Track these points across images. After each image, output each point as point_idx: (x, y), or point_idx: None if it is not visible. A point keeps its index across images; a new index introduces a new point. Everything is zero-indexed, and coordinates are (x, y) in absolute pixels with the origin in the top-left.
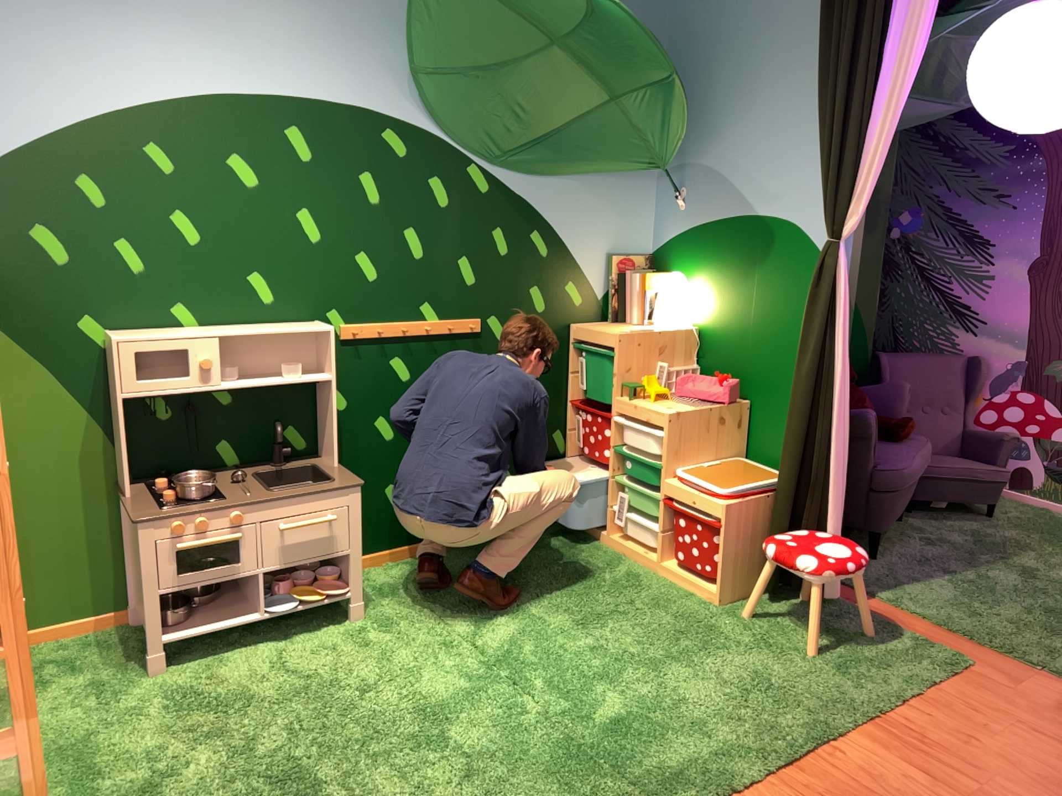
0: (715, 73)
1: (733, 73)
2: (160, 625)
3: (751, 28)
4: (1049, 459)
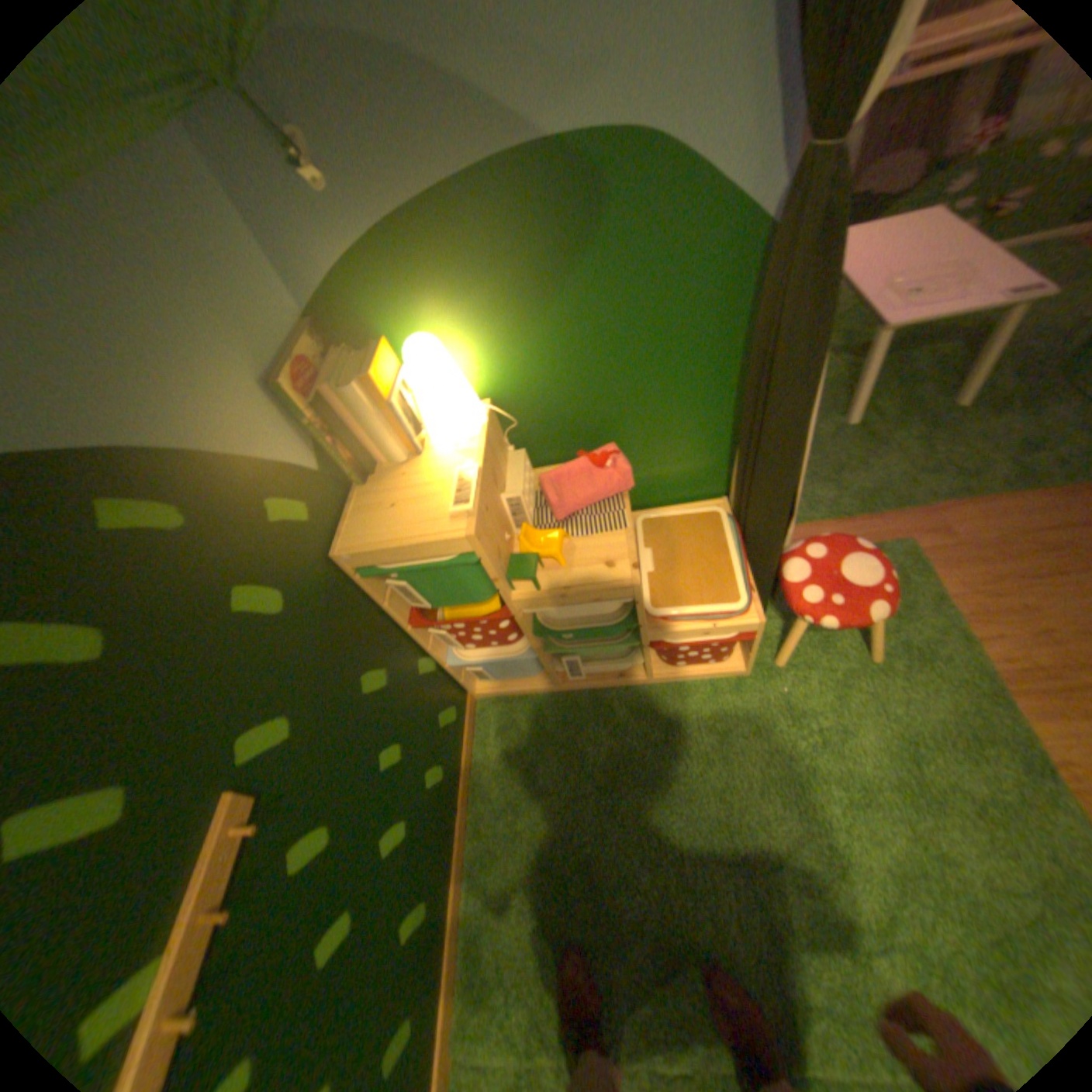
0: None
1: None
2: None
3: None
4: None
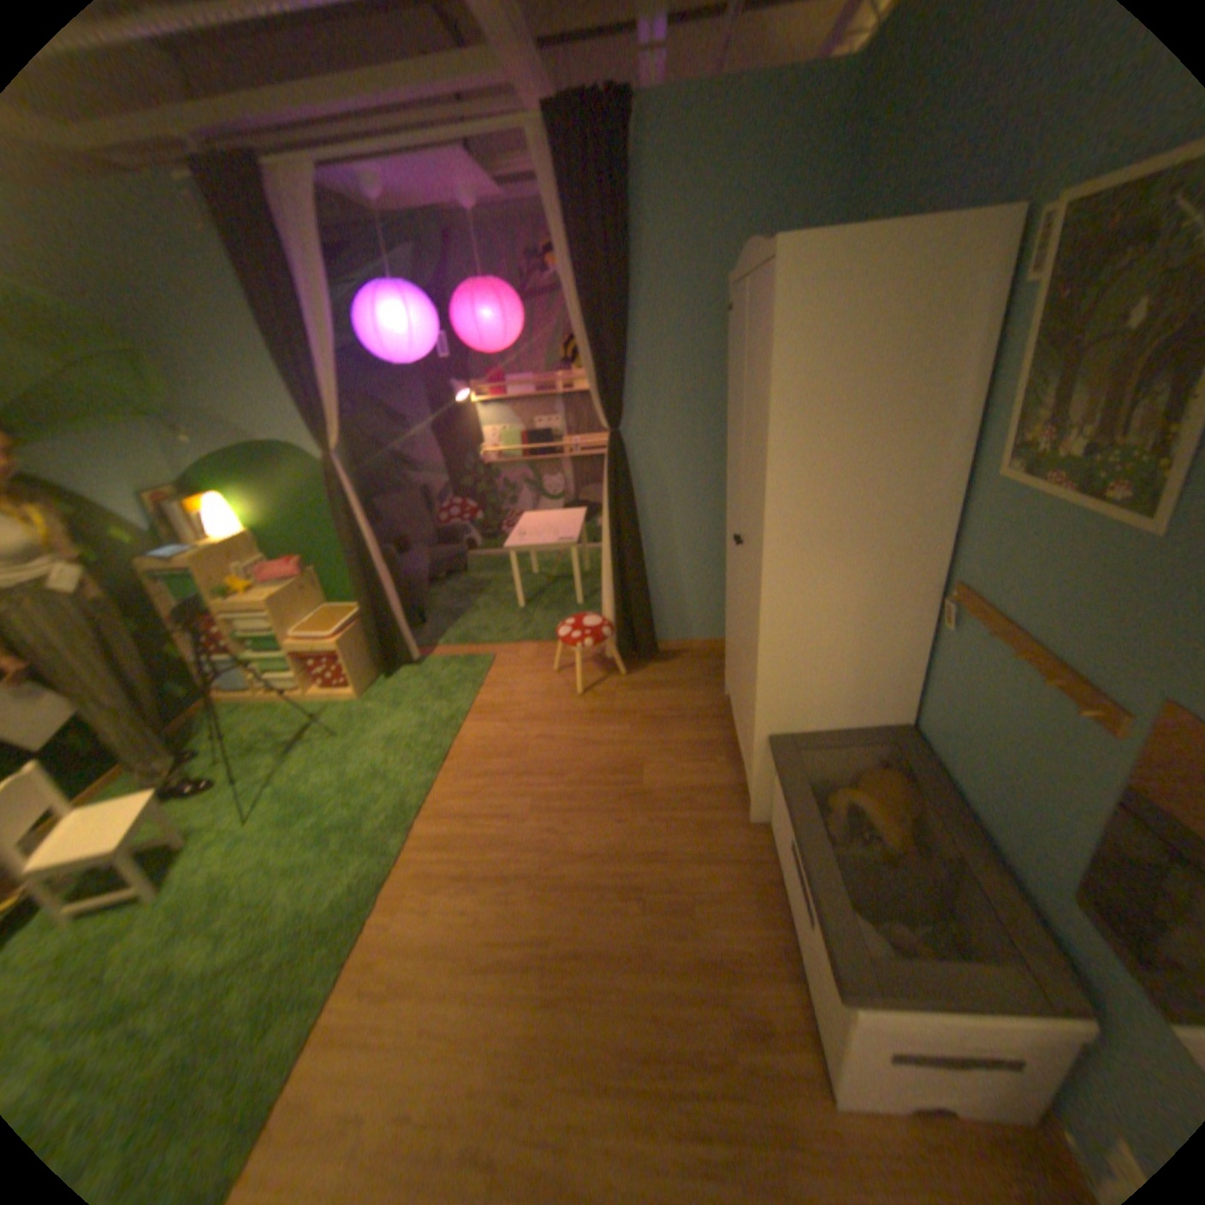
0: (165, 332)
1: (184, 332)
2: None
3: (183, 294)
4: (482, 530)
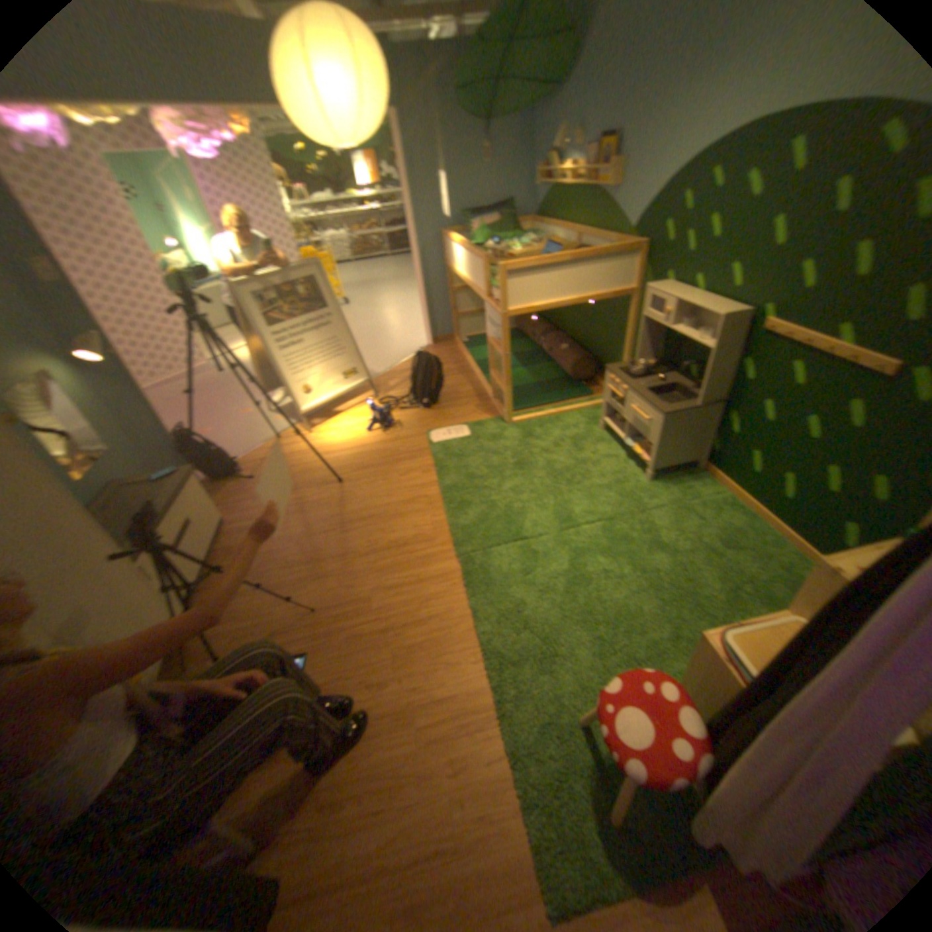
0: None
1: None
2: (602, 413)
3: None
4: None
